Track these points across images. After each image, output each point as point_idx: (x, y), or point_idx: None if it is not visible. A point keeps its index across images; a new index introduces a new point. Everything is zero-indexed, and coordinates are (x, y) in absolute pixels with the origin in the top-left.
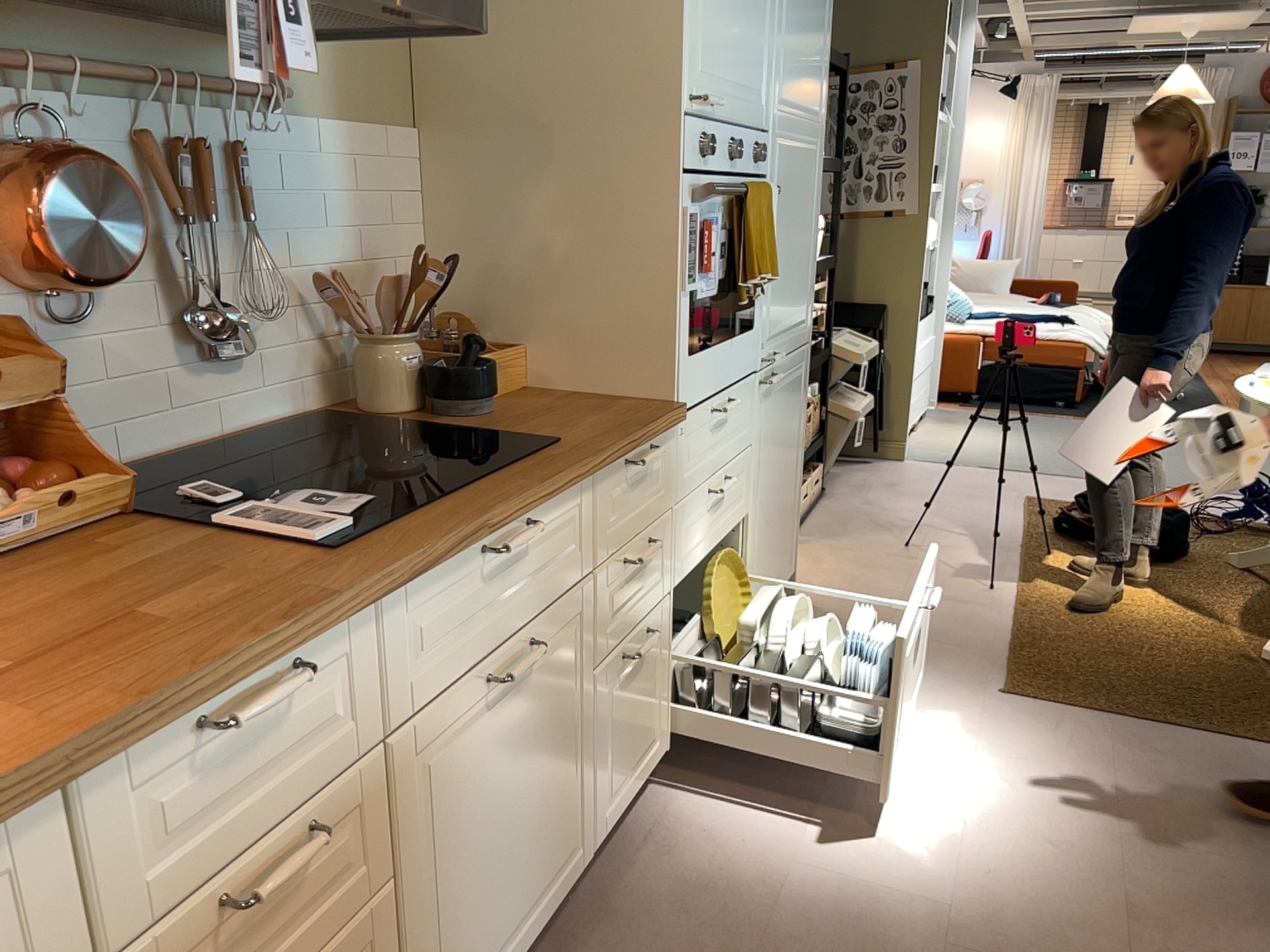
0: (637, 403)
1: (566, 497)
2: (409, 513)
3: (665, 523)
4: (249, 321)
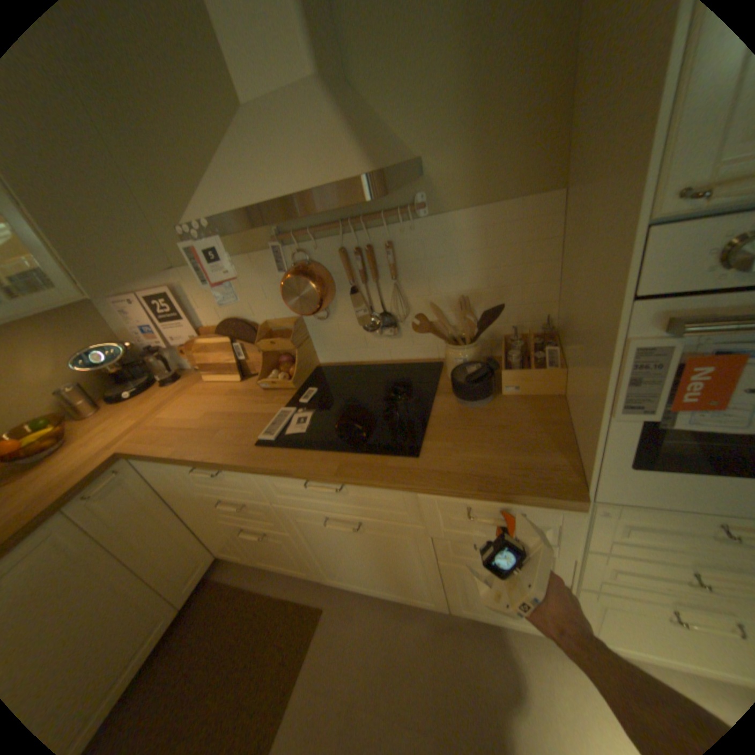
0: (559, 467)
1: (386, 488)
2: (293, 448)
3: (563, 552)
4: (404, 319)
